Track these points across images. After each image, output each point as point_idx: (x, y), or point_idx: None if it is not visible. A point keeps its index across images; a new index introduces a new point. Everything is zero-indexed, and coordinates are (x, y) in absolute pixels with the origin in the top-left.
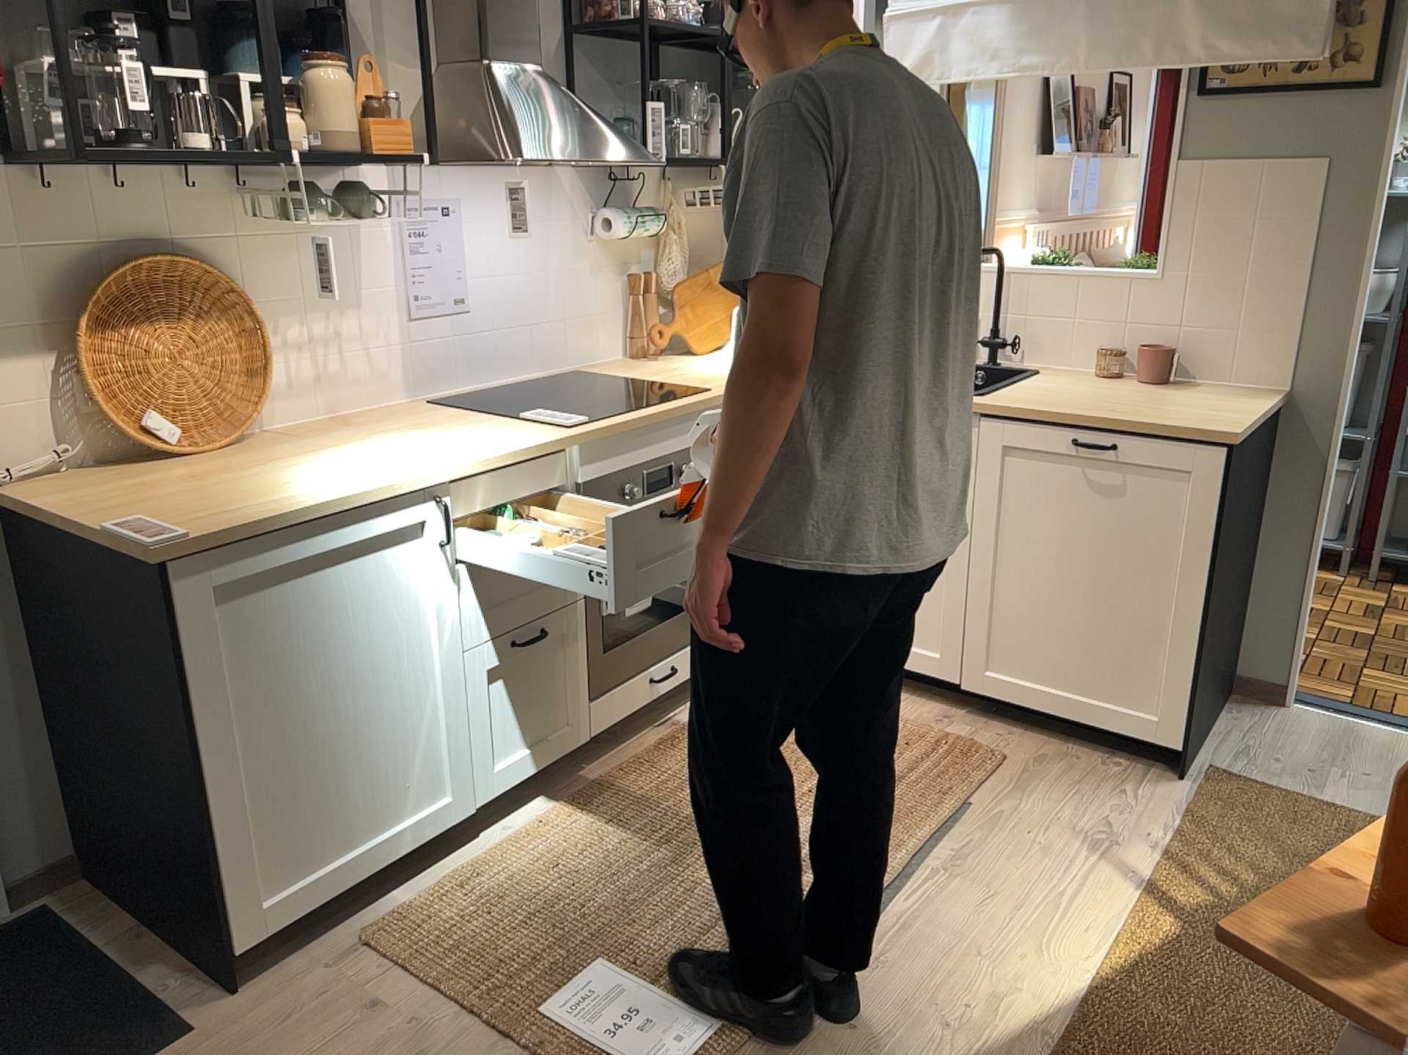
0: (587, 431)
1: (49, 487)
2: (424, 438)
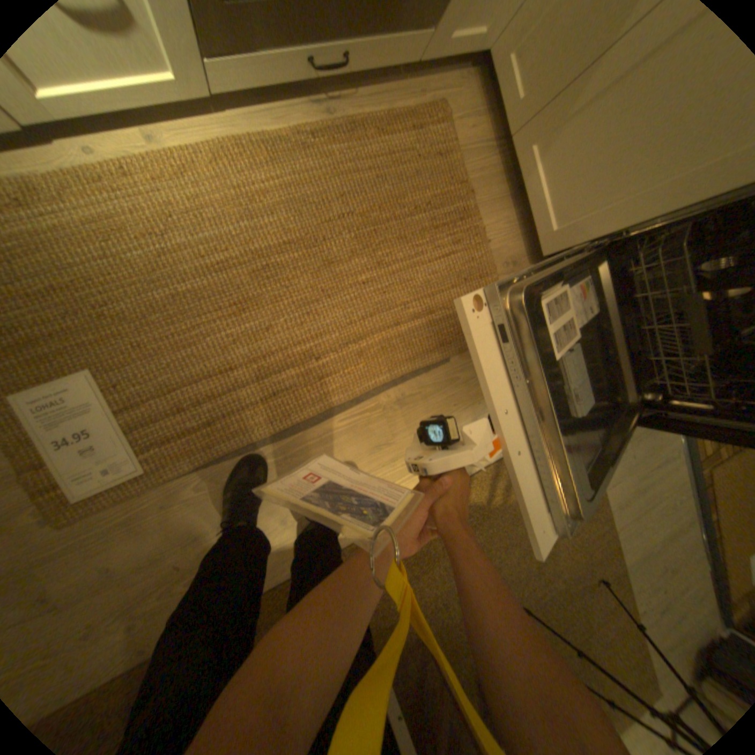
0: None
1: None
2: None
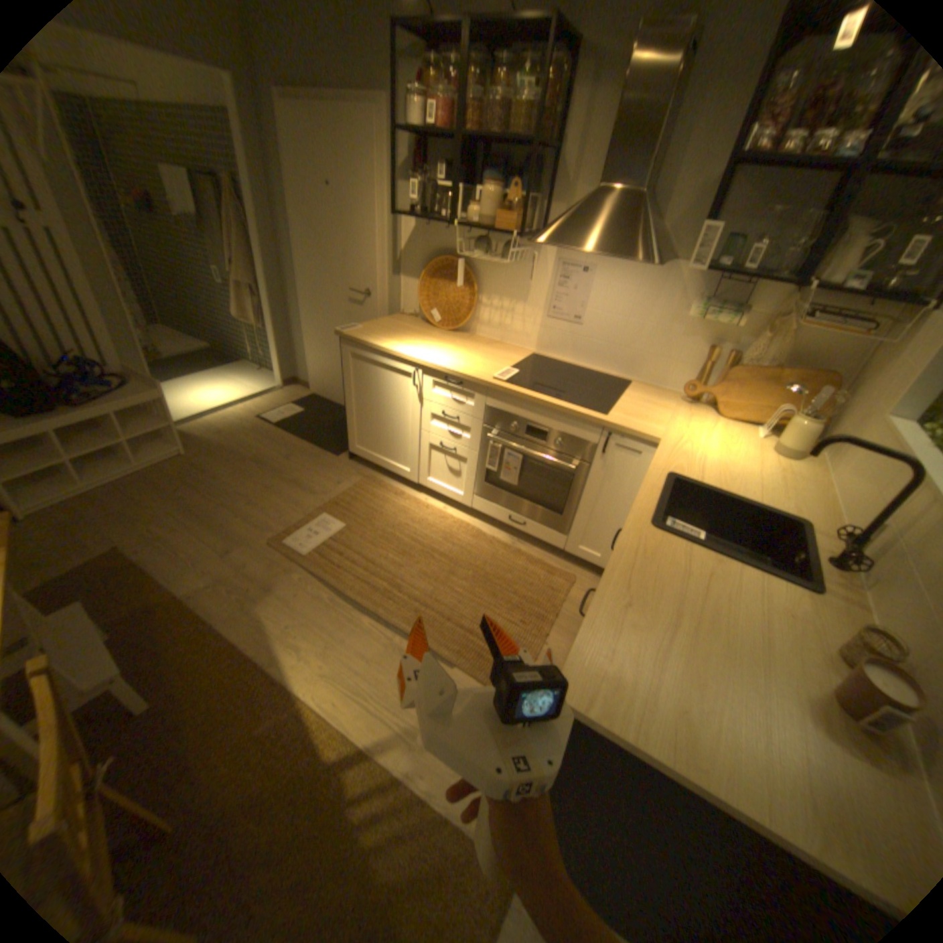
0: (490, 383)
1: (403, 318)
2: (469, 355)
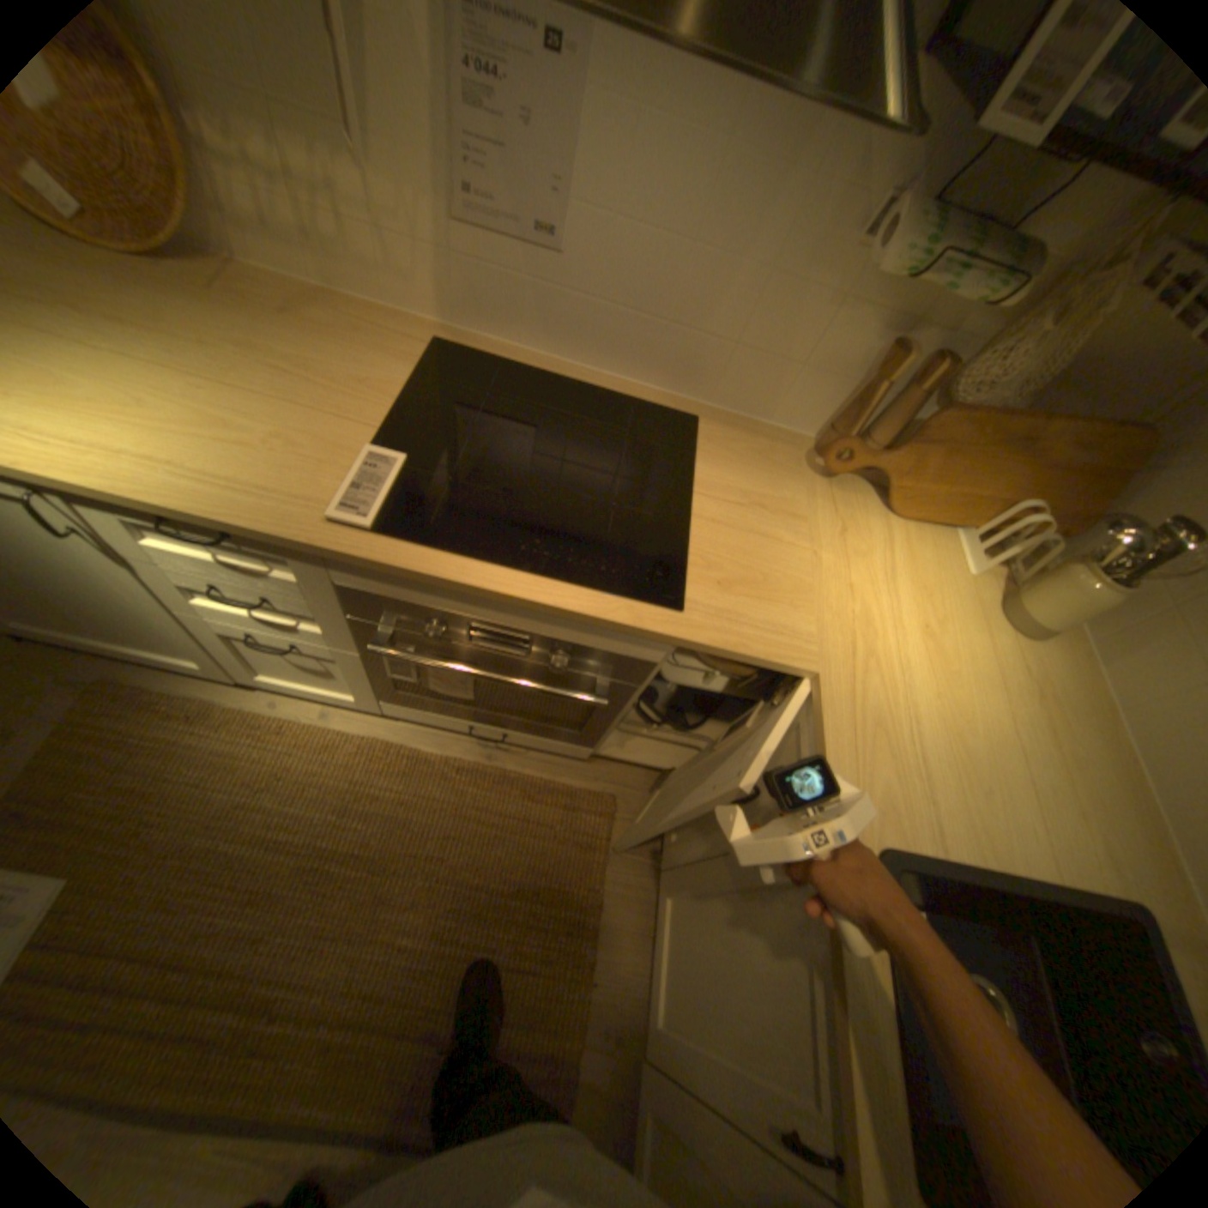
0: (321, 549)
1: None
2: (226, 391)
